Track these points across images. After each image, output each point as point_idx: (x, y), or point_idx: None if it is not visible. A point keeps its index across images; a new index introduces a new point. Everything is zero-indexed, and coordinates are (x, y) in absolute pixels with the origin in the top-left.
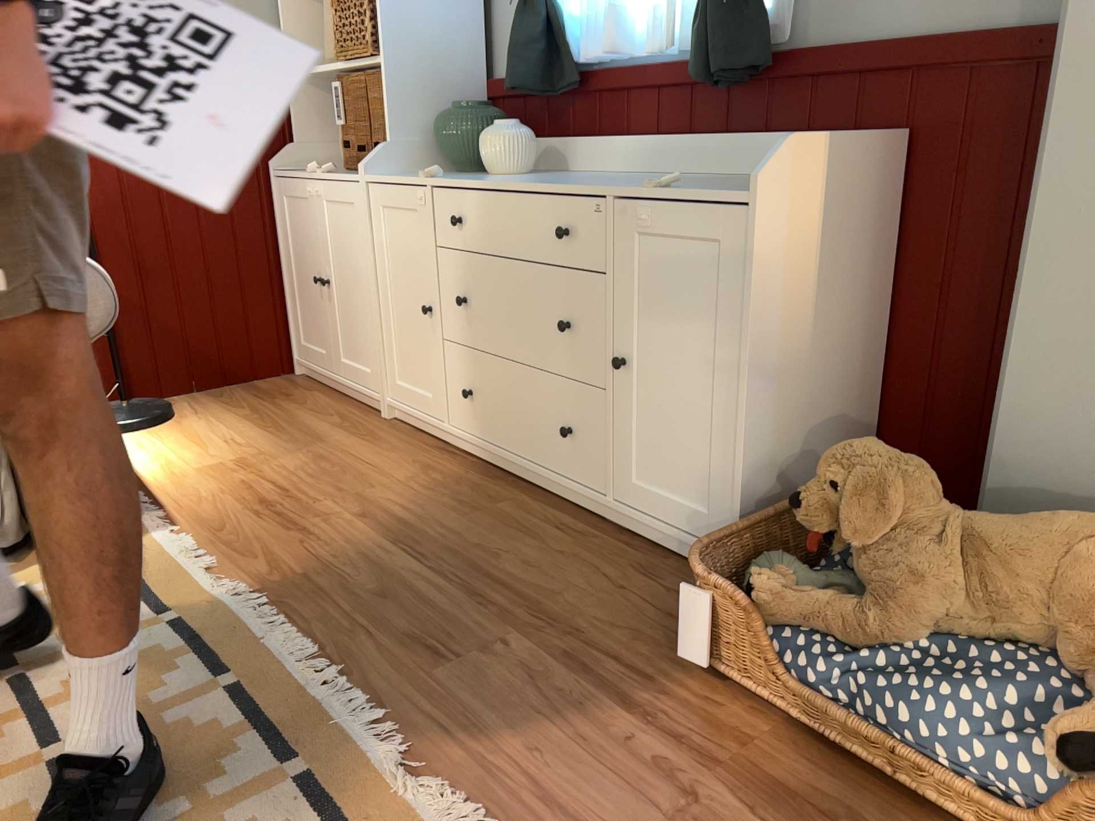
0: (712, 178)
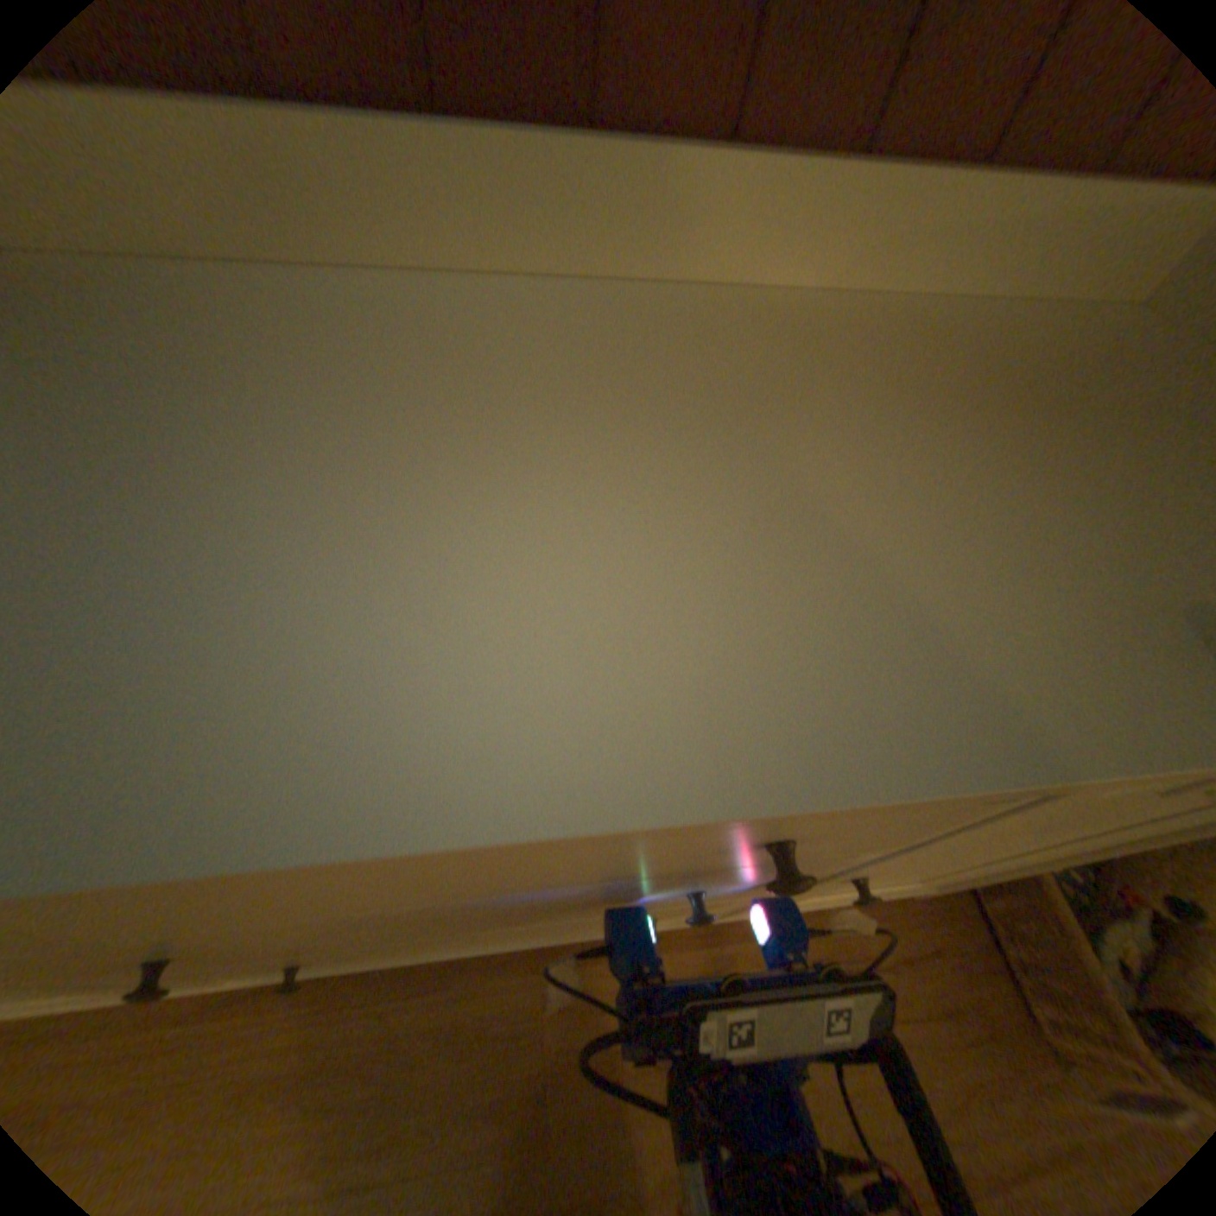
0: (775, 312)
